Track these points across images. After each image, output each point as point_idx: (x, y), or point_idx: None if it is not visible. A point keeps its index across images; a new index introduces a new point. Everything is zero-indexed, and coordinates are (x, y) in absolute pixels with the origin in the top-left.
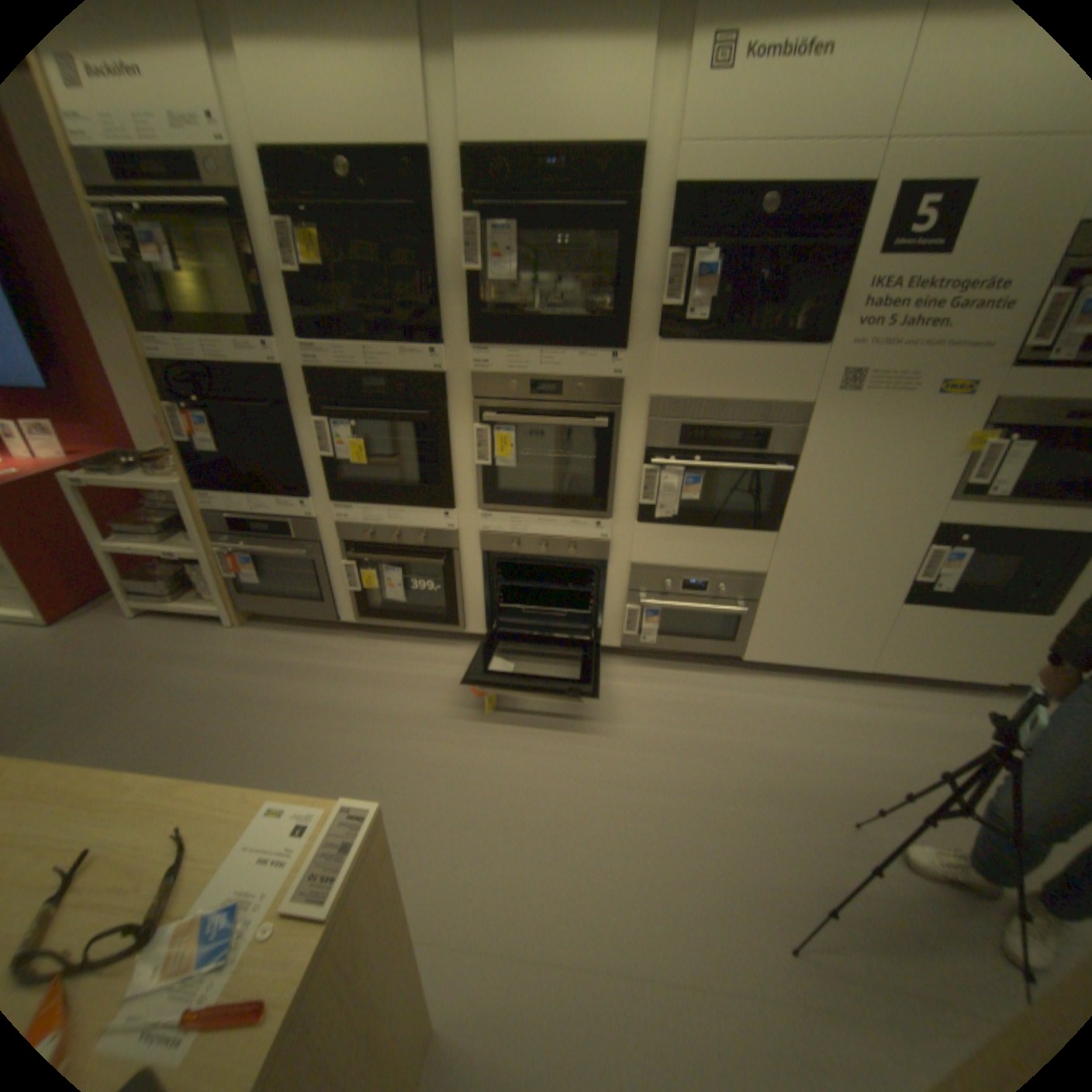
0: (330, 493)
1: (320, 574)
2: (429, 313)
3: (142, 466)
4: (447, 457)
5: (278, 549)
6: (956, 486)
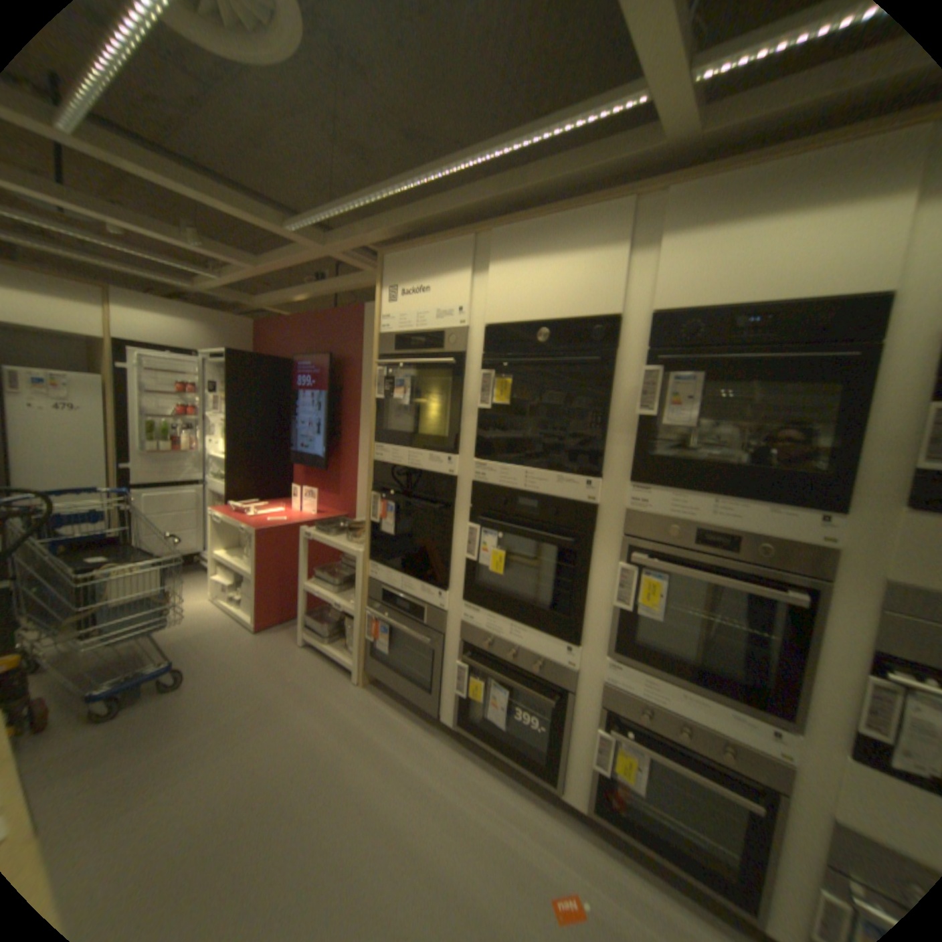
0: (465, 591)
1: (436, 666)
2: (593, 447)
3: (349, 532)
4: (584, 588)
5: (410, 629)
6: None
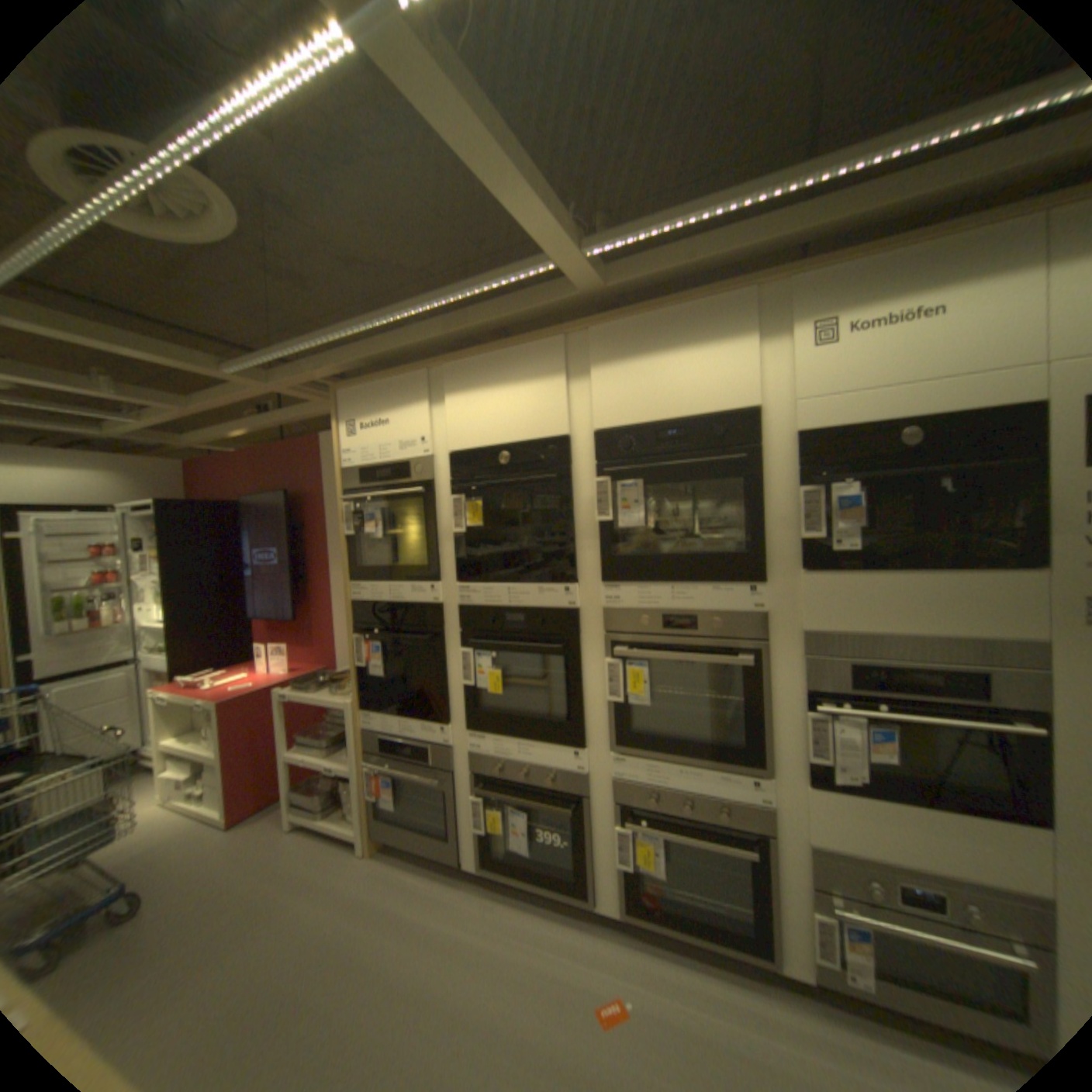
0: (467, 721)
1: (448, 809)
2: (566, 556)
3: (332, 685)
4: (579, 691)
5: (415, 776)
6: None
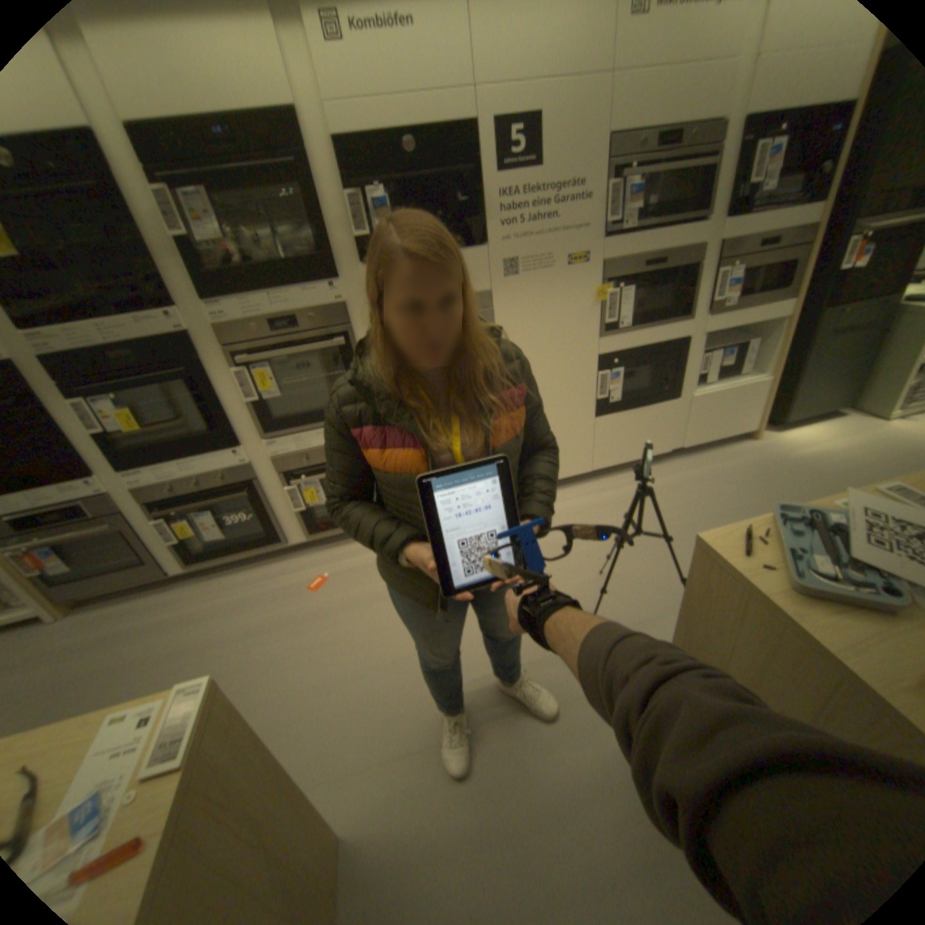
0: (111, 465)
1: (129, 542)
2: (150, 280)
3: None
4: (215, 403)
5: (75, 532)
6: (599, 329)
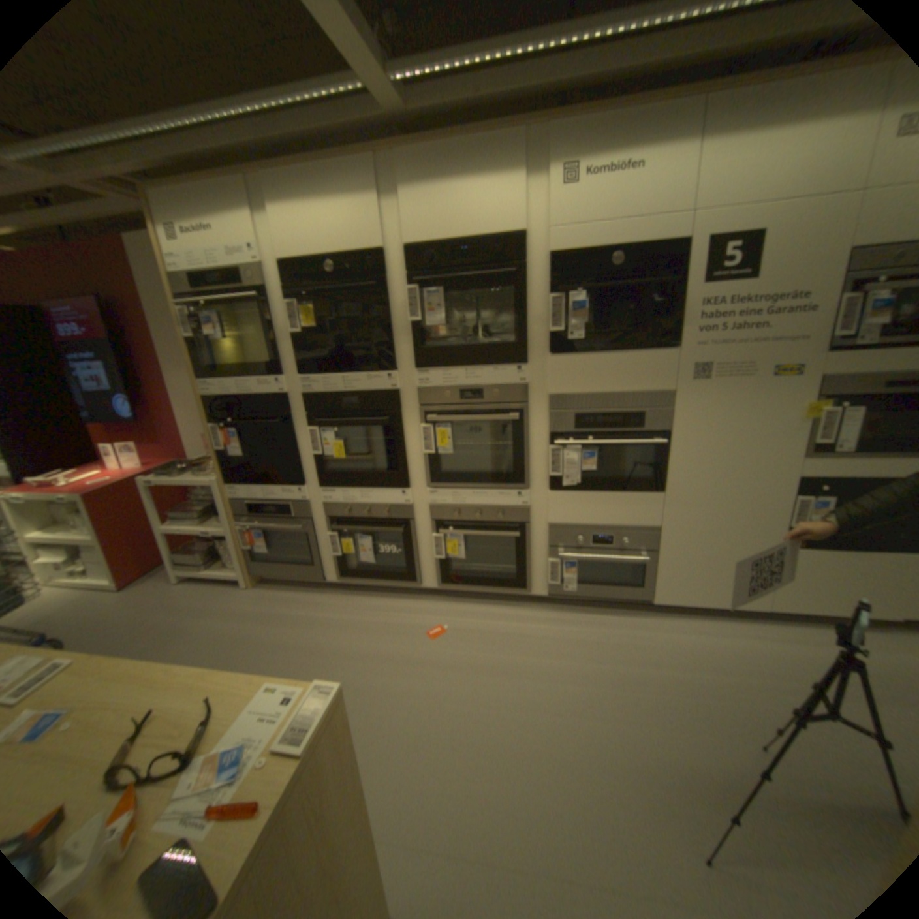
0: (318, 481)
1: (310, 545)
2: (386, 351)
3: (189, 471)
4: (402, 450)
5: (280, 526)
6: (807, 447)
